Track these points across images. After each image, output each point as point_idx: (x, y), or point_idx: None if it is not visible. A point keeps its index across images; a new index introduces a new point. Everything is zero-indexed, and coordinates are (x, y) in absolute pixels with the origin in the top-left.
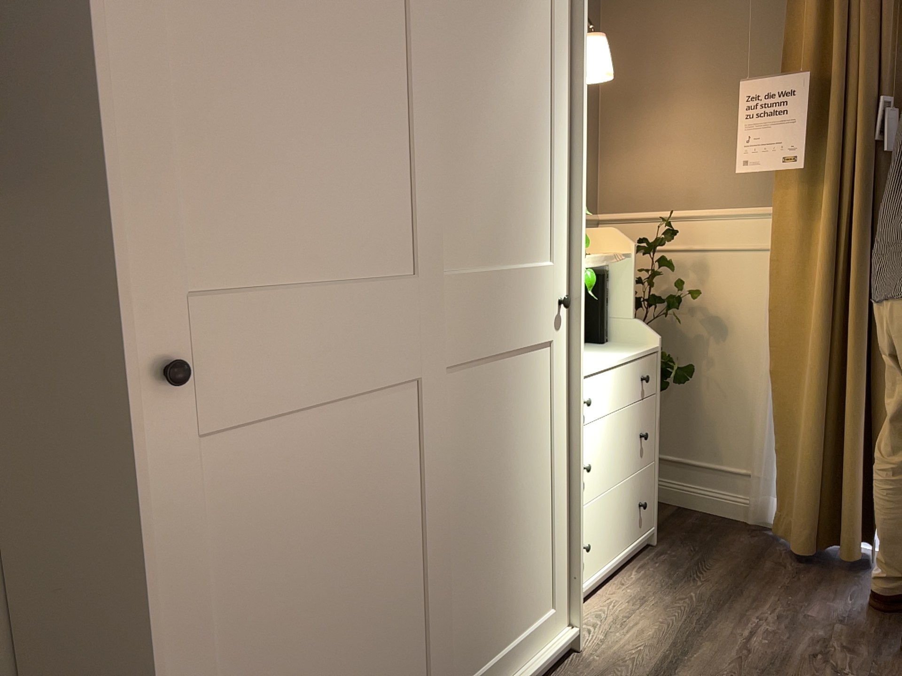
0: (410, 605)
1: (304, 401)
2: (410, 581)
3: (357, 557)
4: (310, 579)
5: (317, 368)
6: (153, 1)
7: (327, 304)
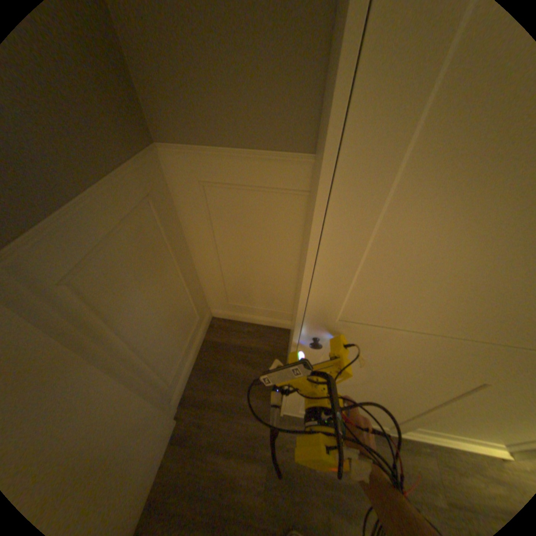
0: (405, 414)
1: (388, 364)
2: (410, 411)
3: (386, 398)
4: (357, 393)
5: (406, 359)
6: (387, 163)
7: (437, 345)
